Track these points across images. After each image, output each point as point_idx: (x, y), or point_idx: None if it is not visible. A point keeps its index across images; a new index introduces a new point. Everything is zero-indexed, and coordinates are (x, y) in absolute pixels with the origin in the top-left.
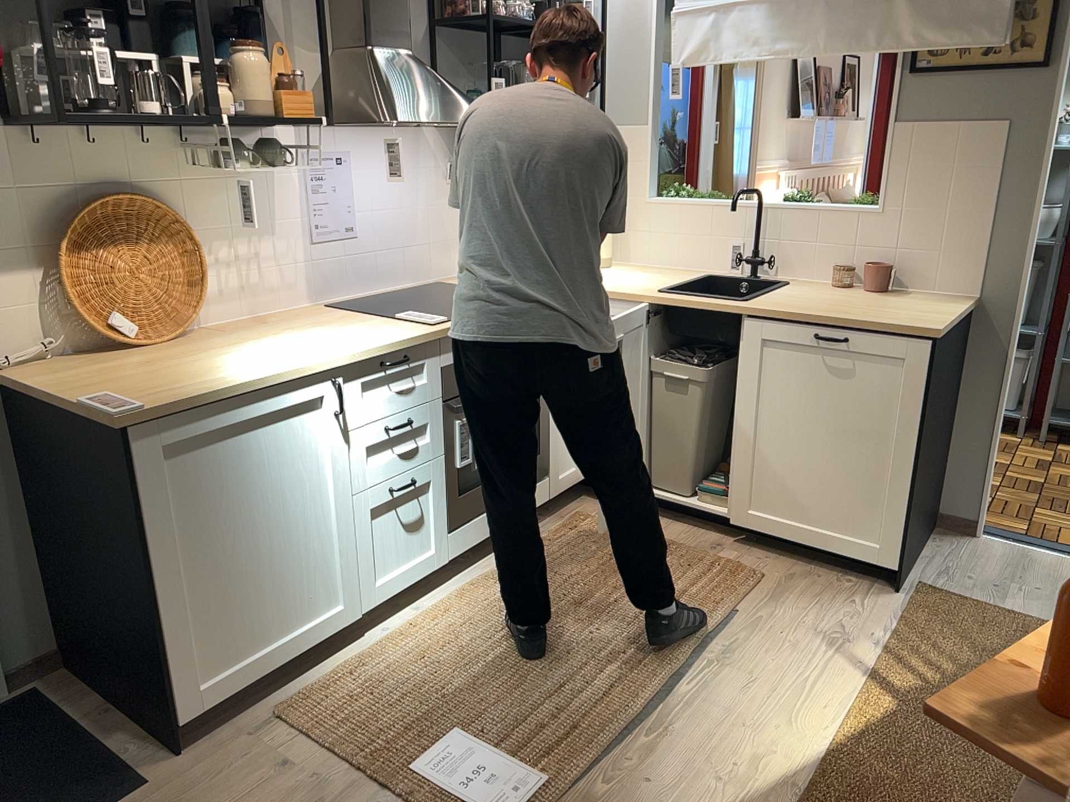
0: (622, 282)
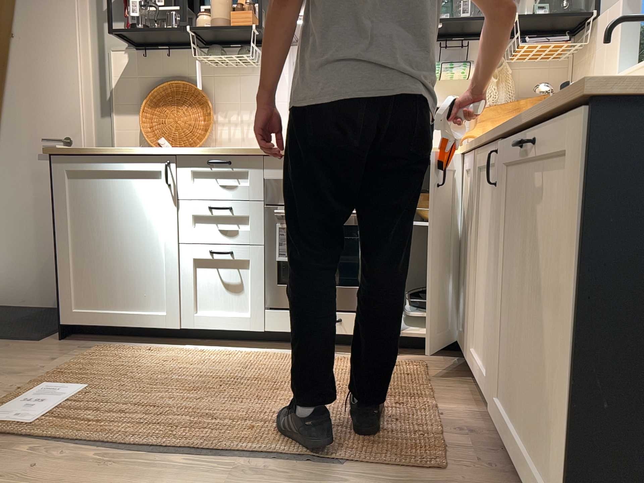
0: None
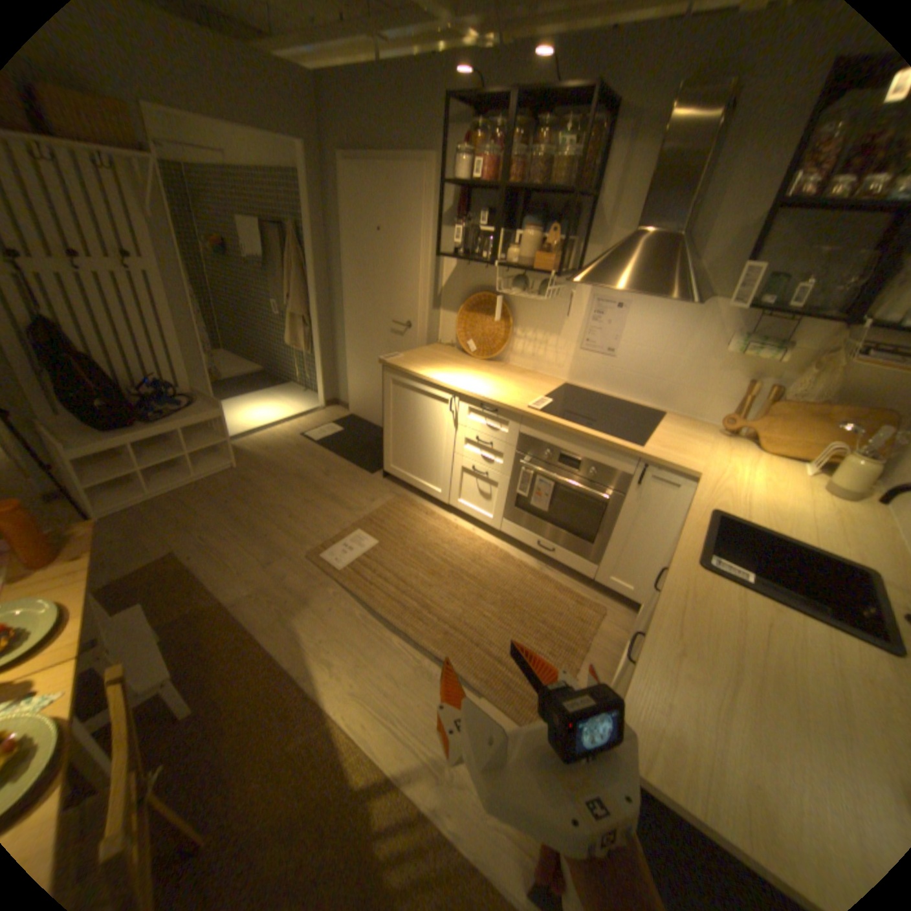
0: (752, 496)
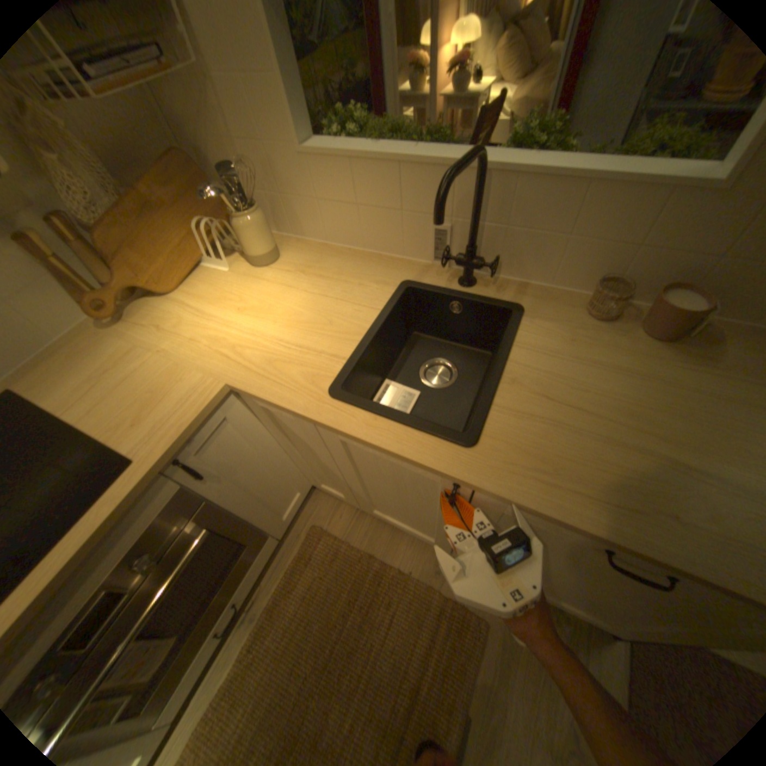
0: (280, 337)
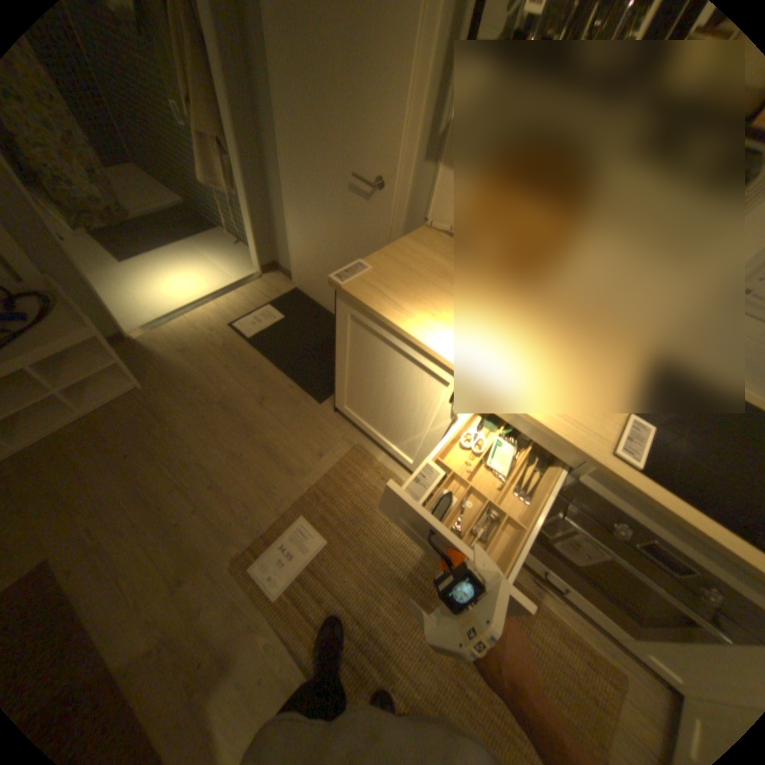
0: None
